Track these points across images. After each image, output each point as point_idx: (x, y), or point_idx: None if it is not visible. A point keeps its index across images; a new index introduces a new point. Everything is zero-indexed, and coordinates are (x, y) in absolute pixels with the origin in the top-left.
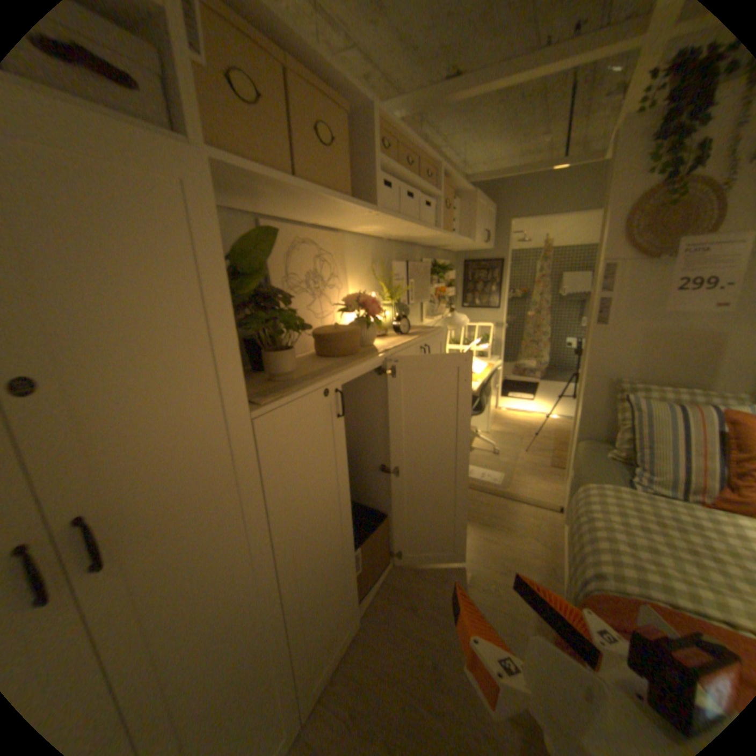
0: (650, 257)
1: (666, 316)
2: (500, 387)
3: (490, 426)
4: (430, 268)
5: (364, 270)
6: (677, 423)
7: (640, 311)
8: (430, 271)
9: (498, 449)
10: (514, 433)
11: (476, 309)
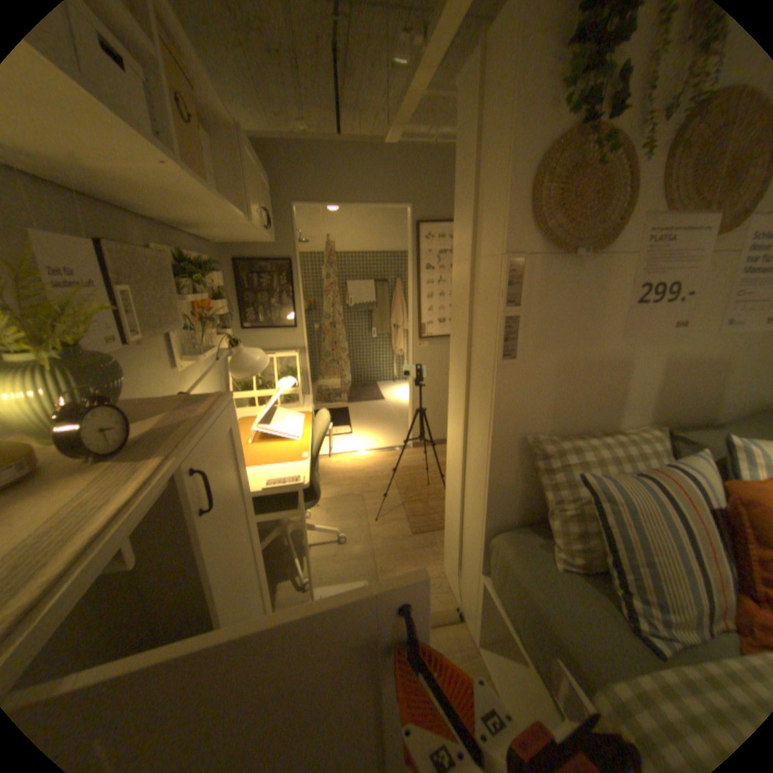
0: (565, 249)
1: (581, 339)
2: None
3: None
4: (172, 262)
5: None
6: (668, 512)
7: (552, 333)
8: (173, 265)
9: (343, 532)
10: (351, 492)
11: (263, 328)
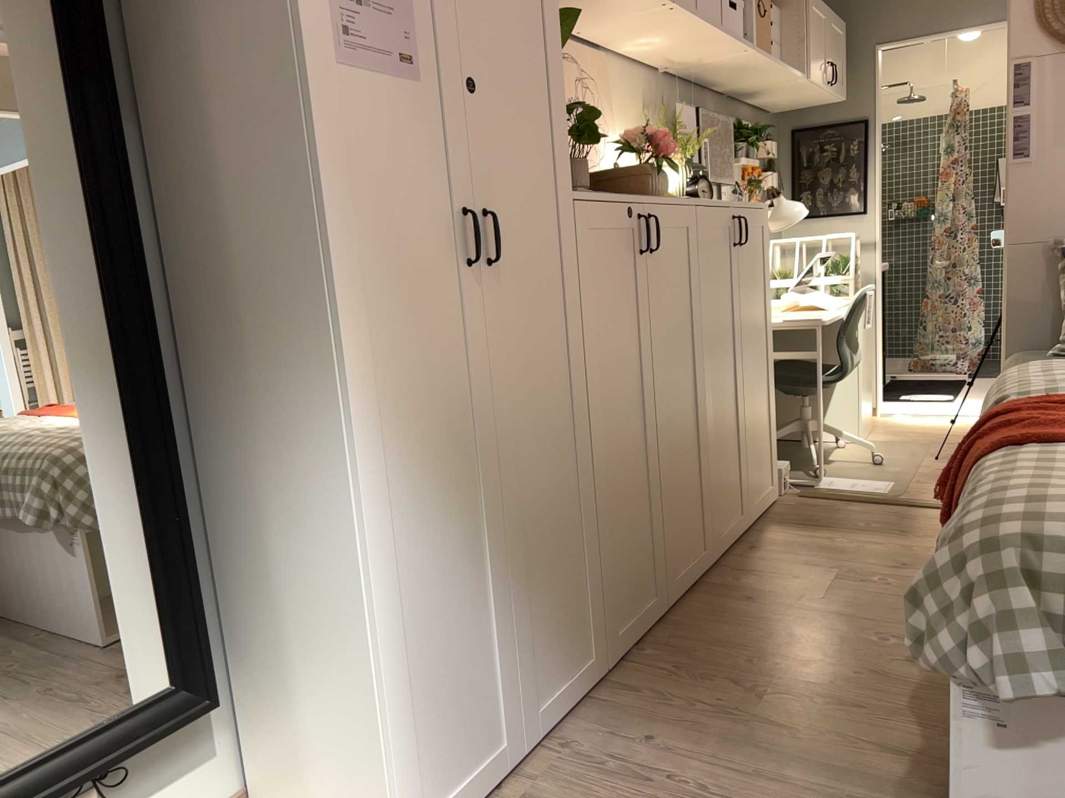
0: None
1: None
2: (878, 369)
3: (860, 428)
4: (727, 131)
5: (629, 114)
6: None
7: None
8: (729, 130)
9: (879, 452)
10: (910, 439)
11: (816, 217)
